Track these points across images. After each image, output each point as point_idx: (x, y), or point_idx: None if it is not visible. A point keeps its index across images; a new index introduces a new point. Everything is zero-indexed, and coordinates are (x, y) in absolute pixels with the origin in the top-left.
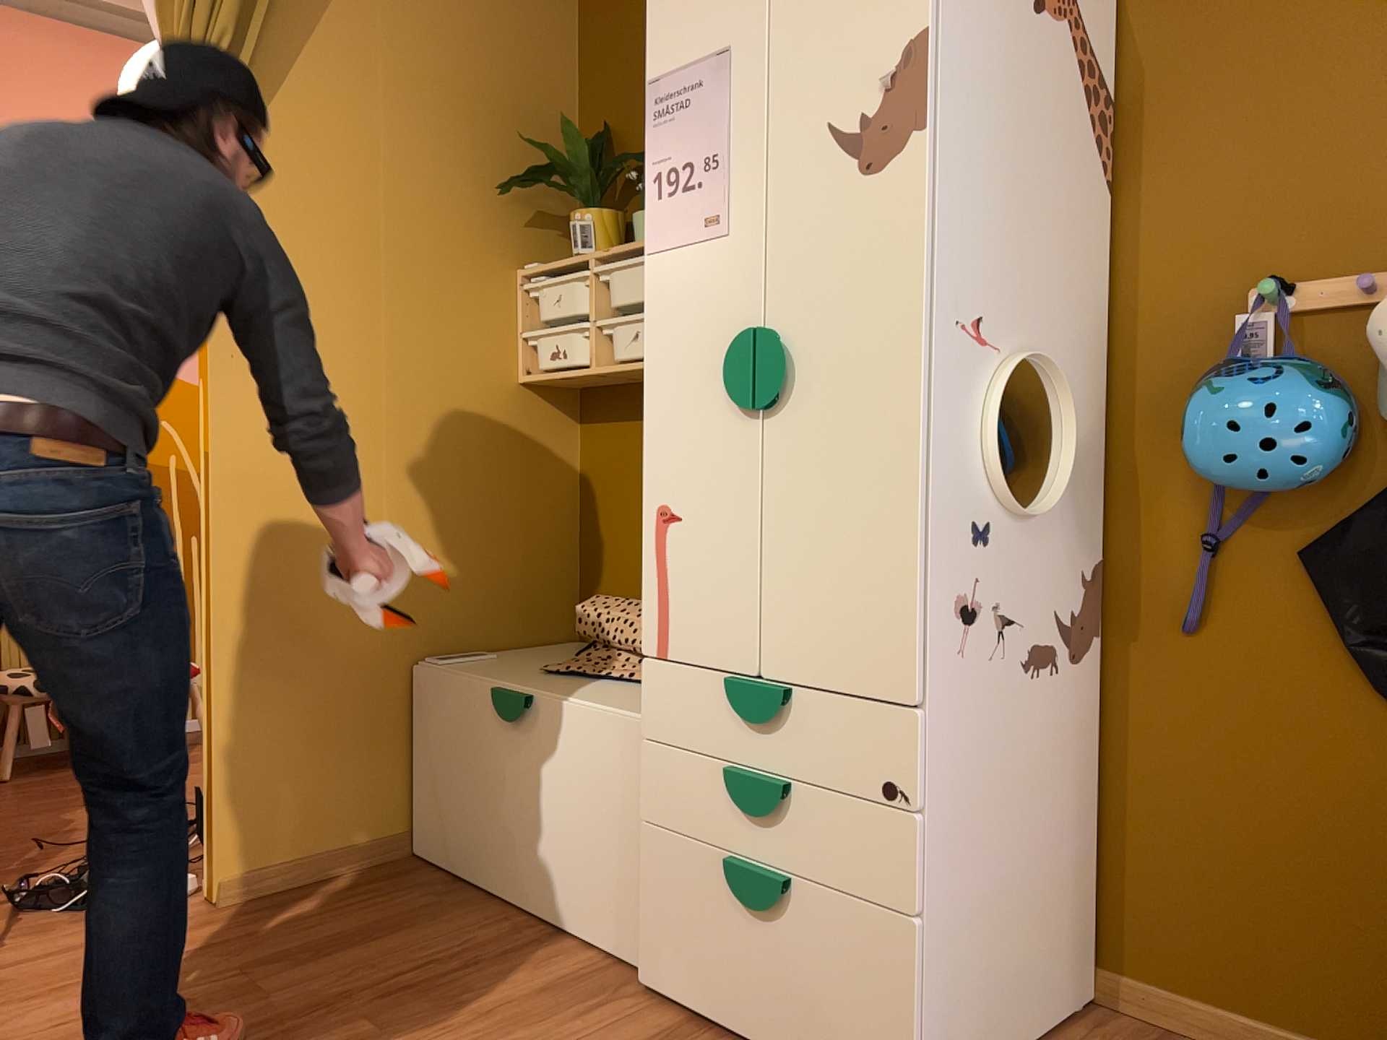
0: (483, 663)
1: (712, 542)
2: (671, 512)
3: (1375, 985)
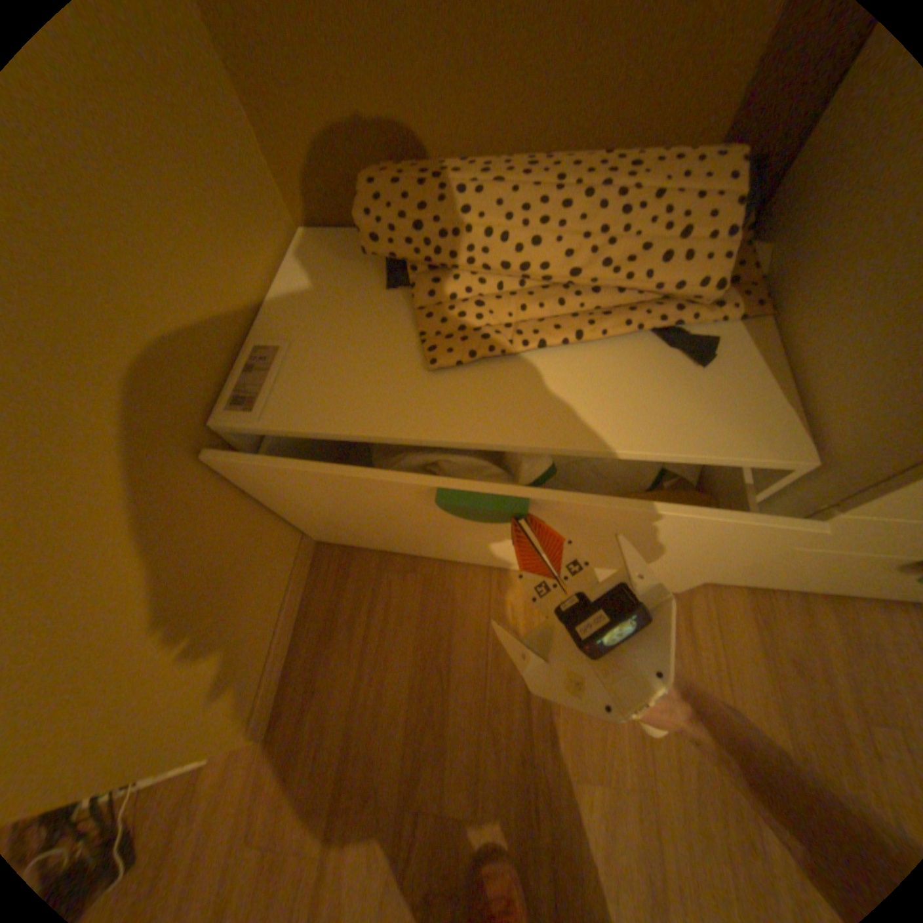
0: (303, 374)
1: None
2: None
3: None
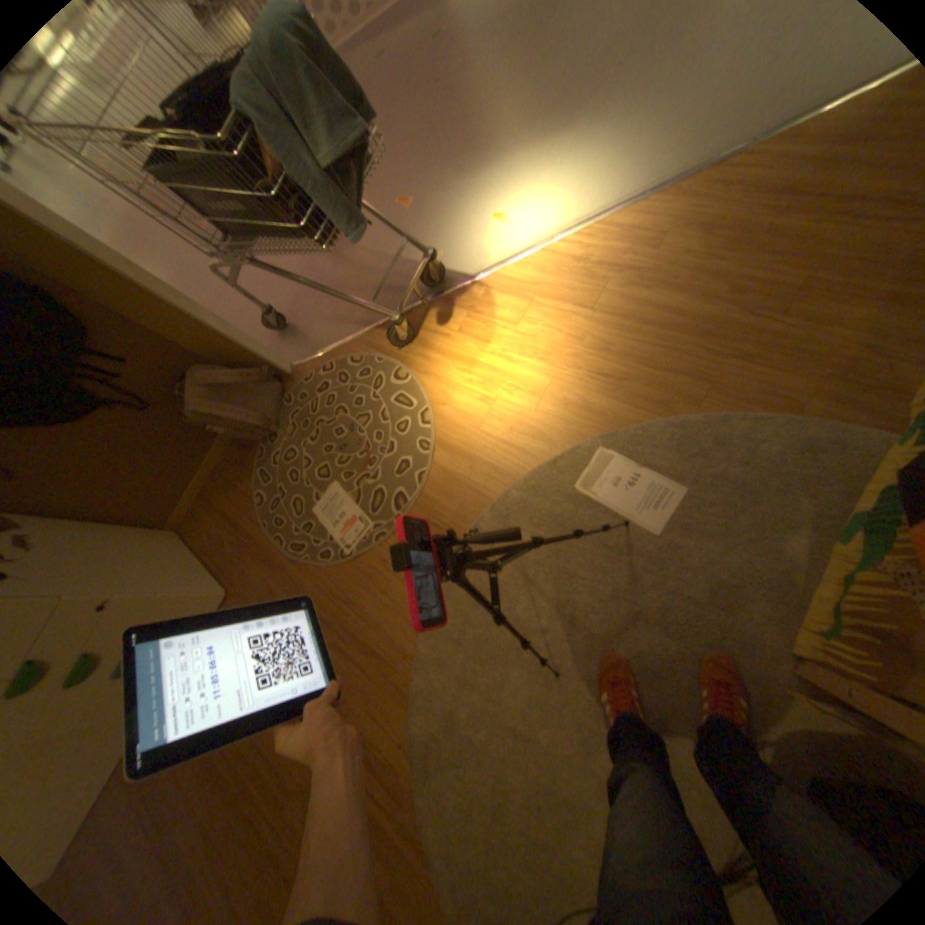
0: None
1: None
2: None
3: (181, 454)
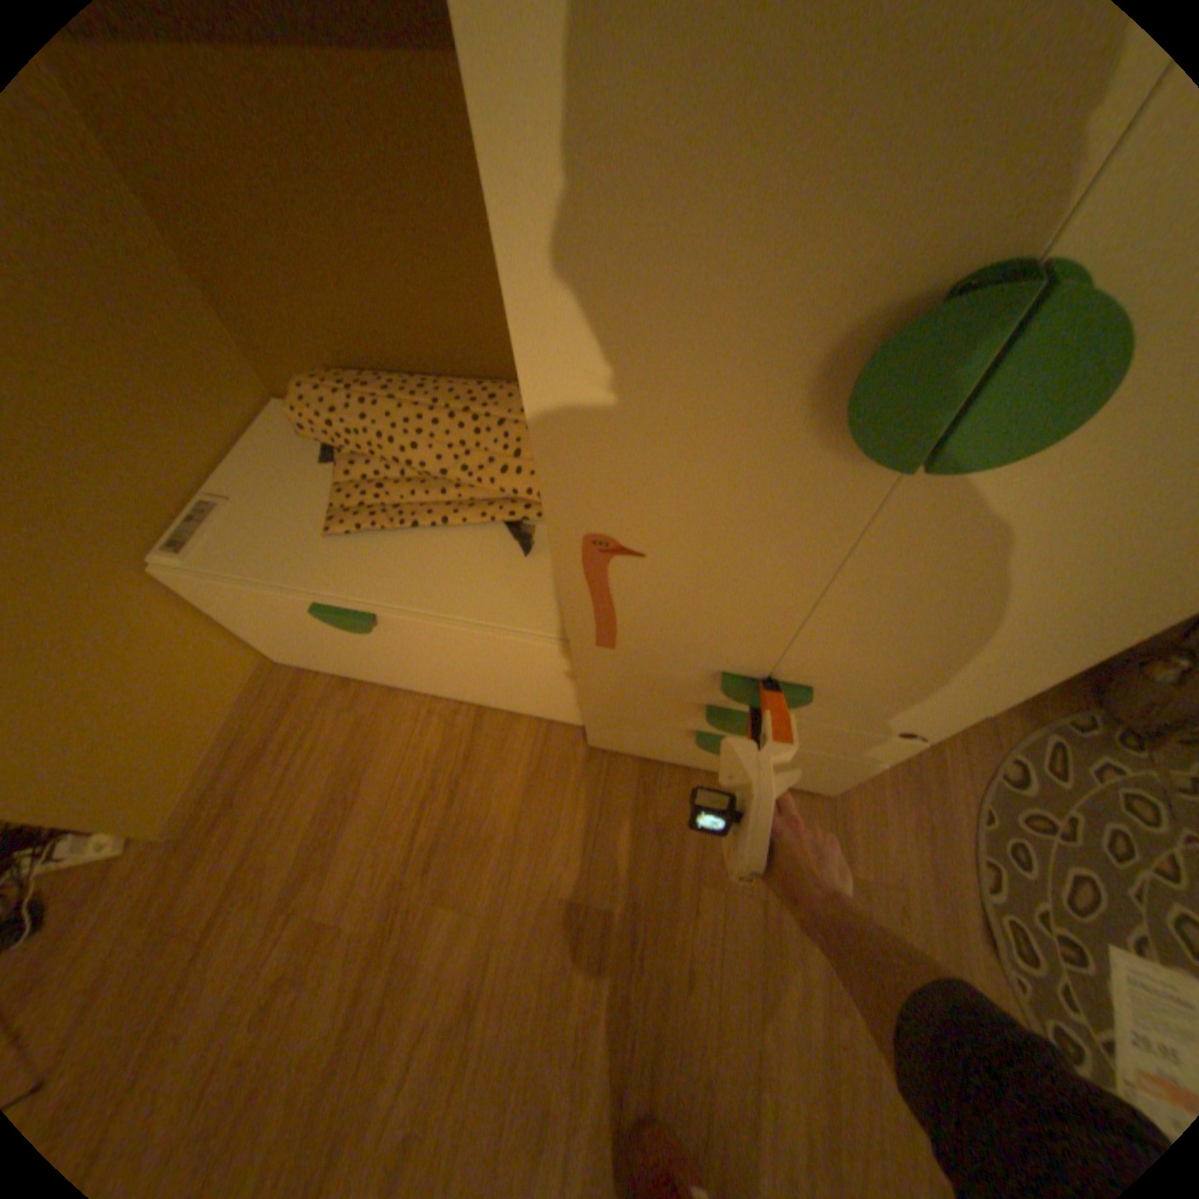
0: (230, 529)
1: (713, 588)
2: (622, 546)
3: None
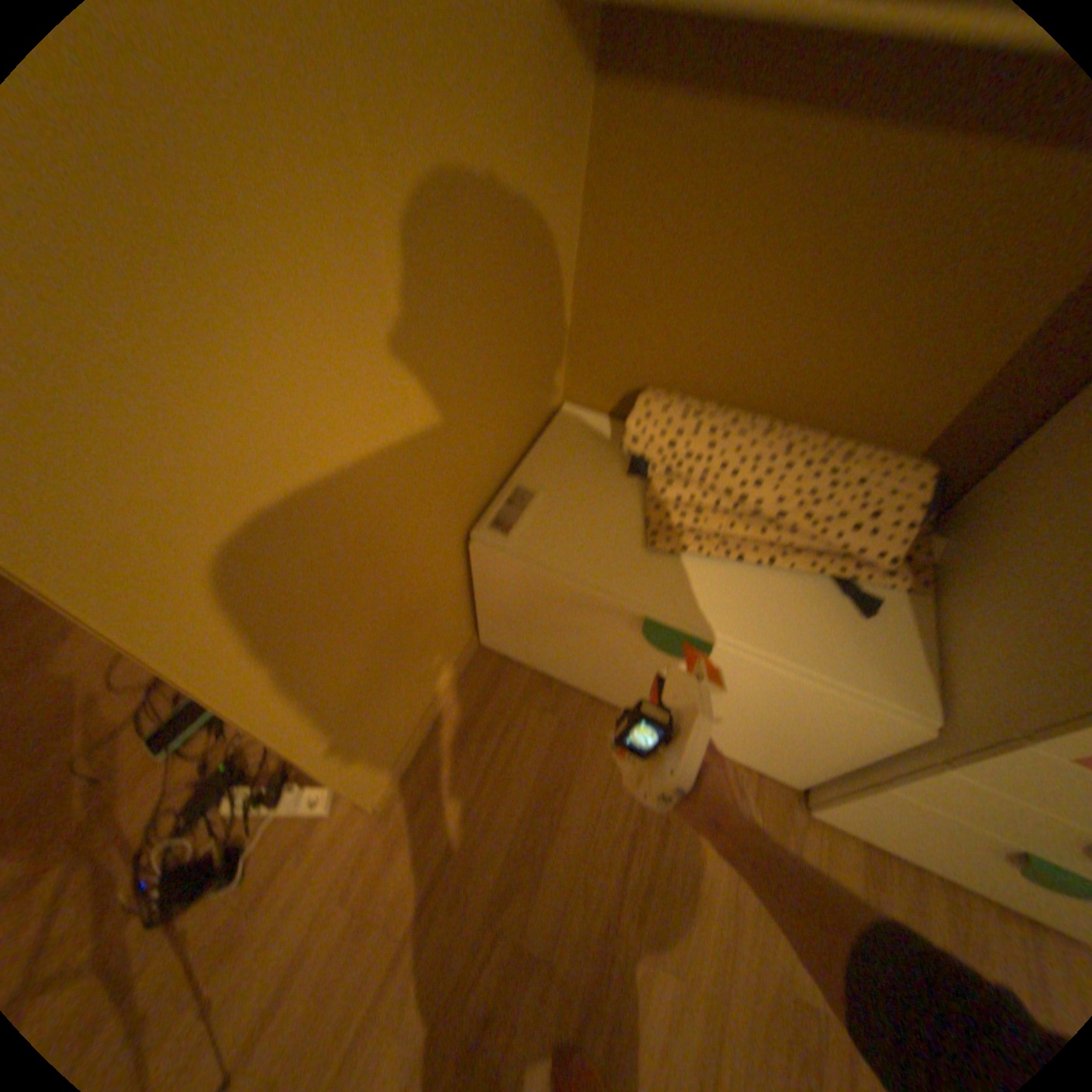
0: (550, 518)
1: None
2: None
3: None
